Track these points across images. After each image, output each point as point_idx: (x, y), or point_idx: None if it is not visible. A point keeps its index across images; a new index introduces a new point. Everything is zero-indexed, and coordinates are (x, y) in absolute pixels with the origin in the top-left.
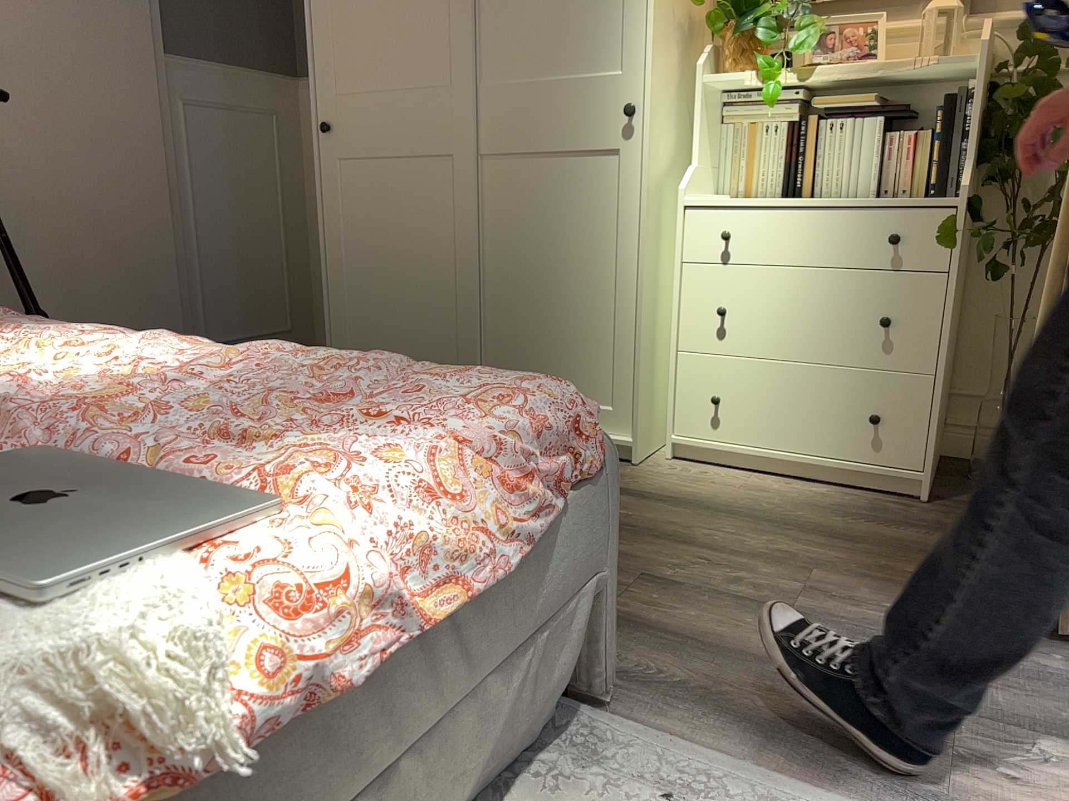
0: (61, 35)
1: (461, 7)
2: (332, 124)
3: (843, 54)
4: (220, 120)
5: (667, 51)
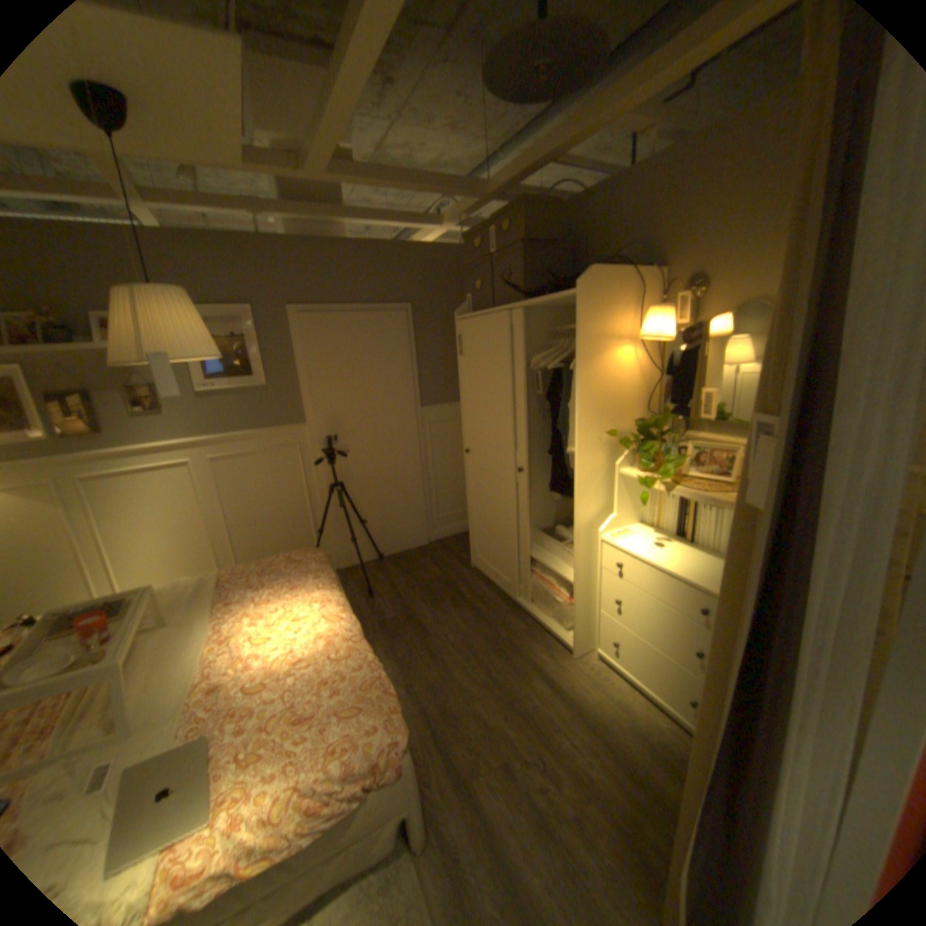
0: (377, 415)
1: (508, 419)
2: (469, 451)
3: (710, 470)
4: (445, 428)
5: (595, 461)
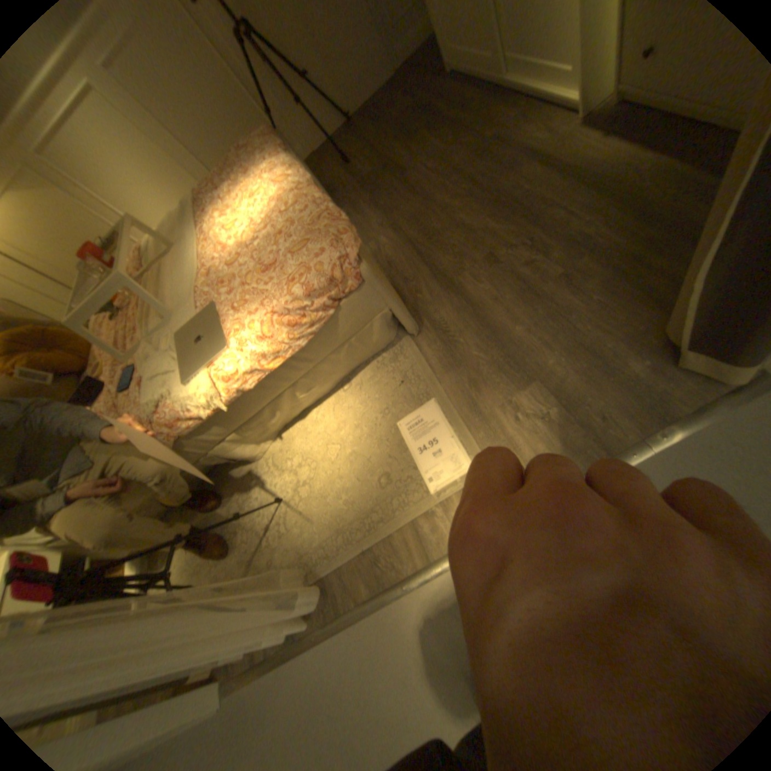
0: None
1: None
2: None
3: None
4: None
5: None
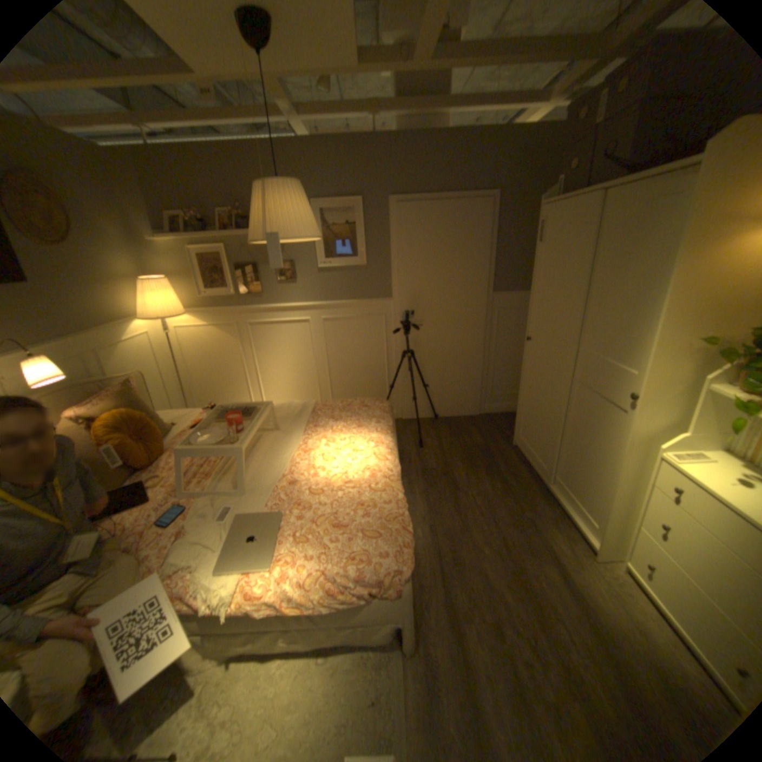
0: (450, 296)
1: (578, 310)
2: (531, 338)
3: None
4: (513, 314)
5: (677, 369)
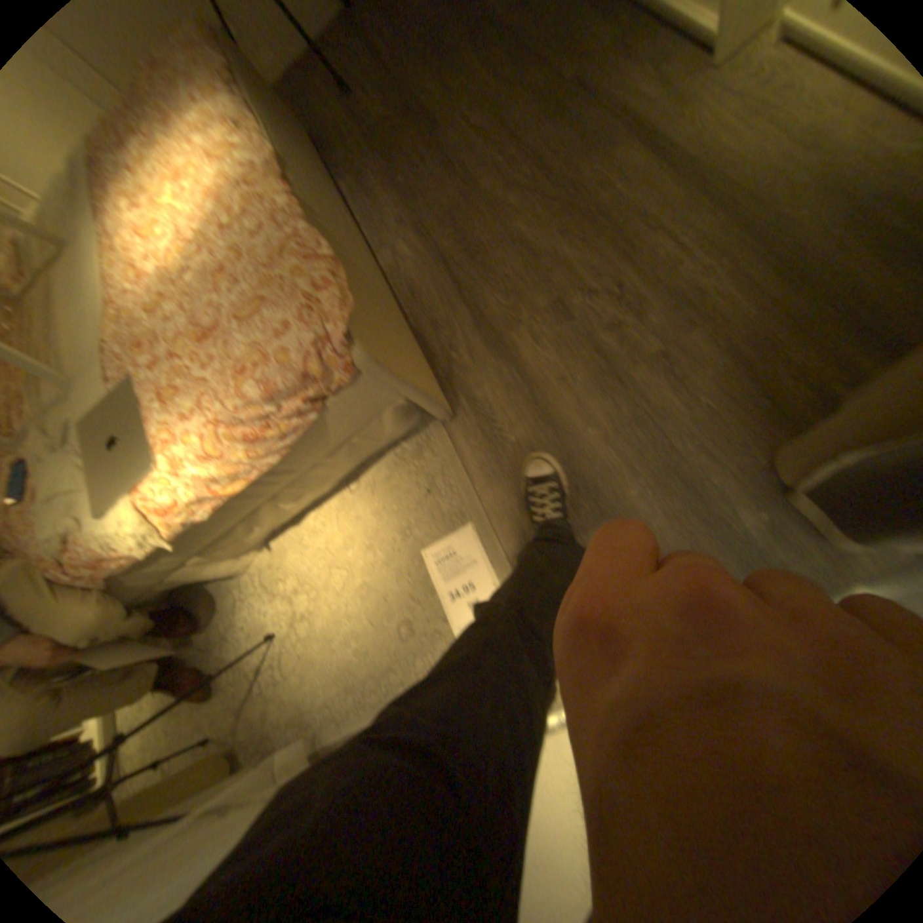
0: None
1: None
2: None
3: None
4: None
5: None
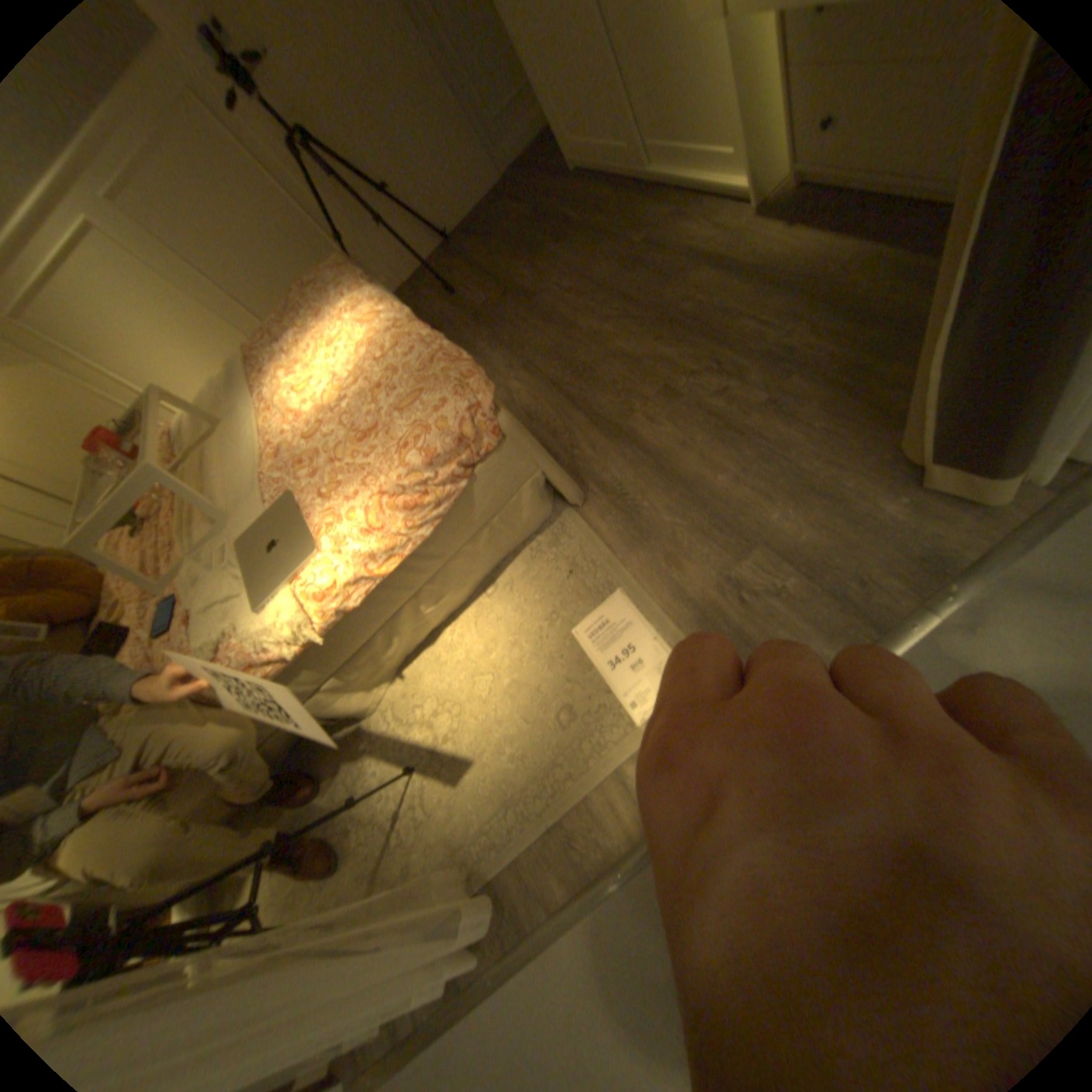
0: None
1: None
2: None
3: None
4: None
5: None
